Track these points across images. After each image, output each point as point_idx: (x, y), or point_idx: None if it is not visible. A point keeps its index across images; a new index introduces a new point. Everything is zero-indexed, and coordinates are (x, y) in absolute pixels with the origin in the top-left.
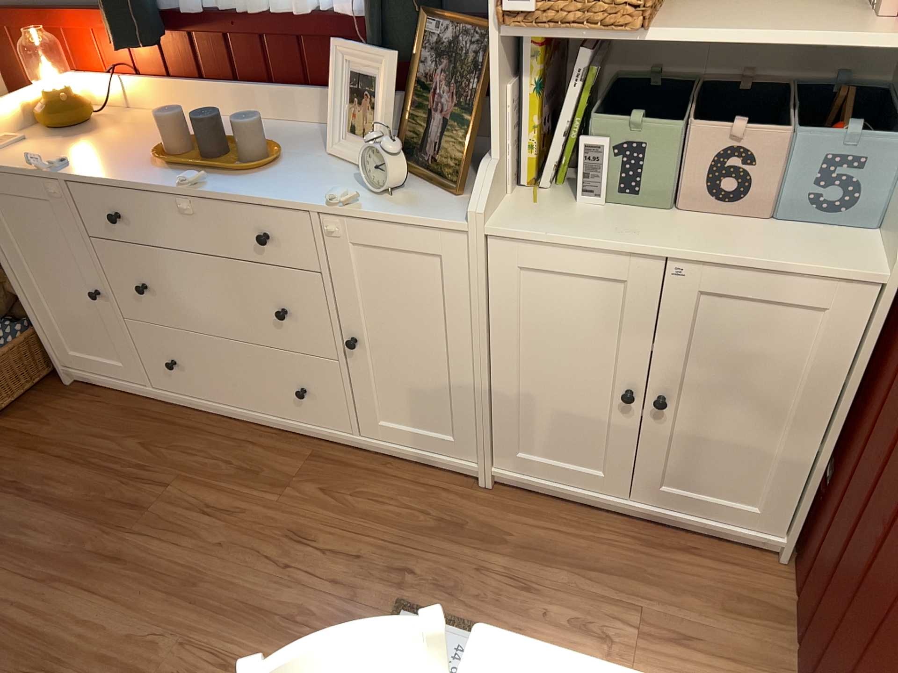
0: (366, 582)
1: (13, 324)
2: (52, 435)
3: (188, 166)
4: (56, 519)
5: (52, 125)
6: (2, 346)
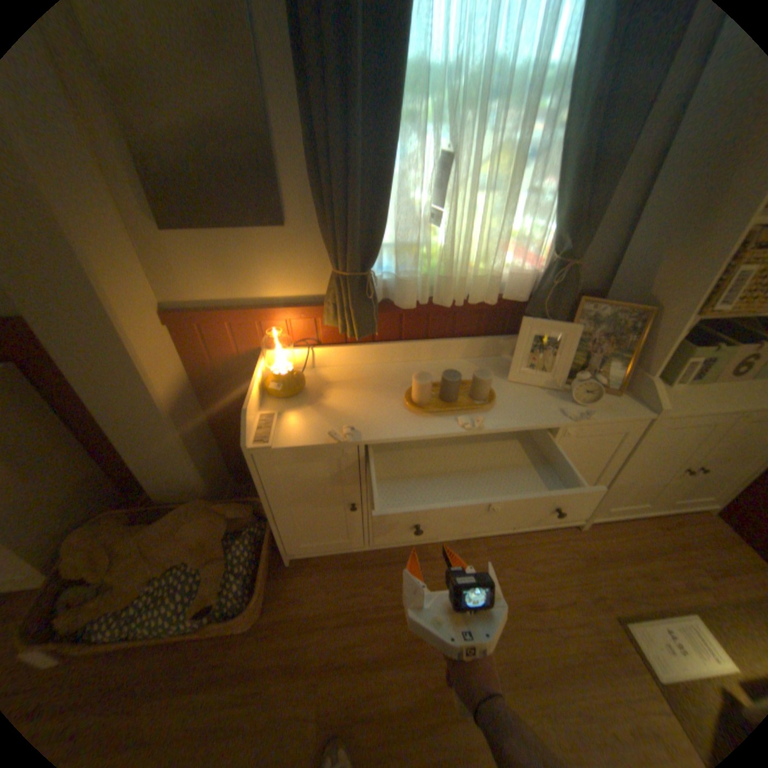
0: (596, 621)
1: (233, 544)
2: (311, 616)
3: (446, 411)
4: (384, 685)
5: (283, 395)
6: (238, 567)
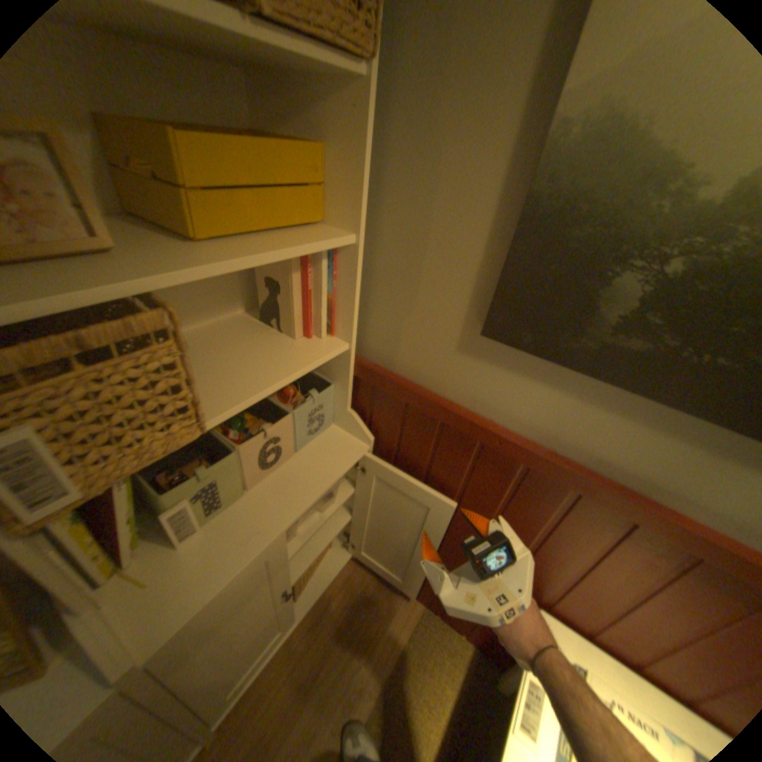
0: None
1: None
2: None
3: None
4: None
5: None
6: None
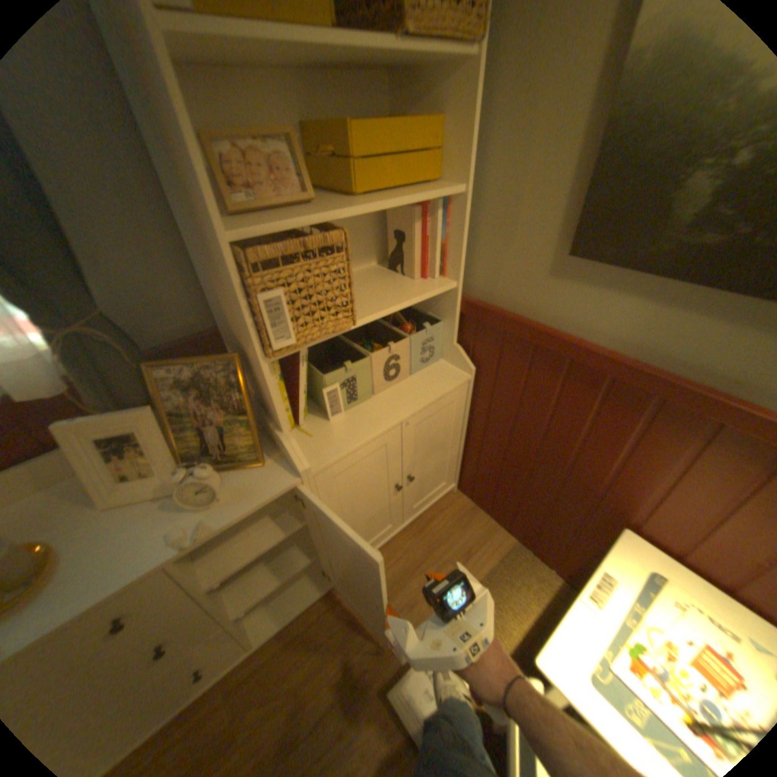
0: (355, 716)
1: None
2: None
3: None
4: None
5: None
6: None
